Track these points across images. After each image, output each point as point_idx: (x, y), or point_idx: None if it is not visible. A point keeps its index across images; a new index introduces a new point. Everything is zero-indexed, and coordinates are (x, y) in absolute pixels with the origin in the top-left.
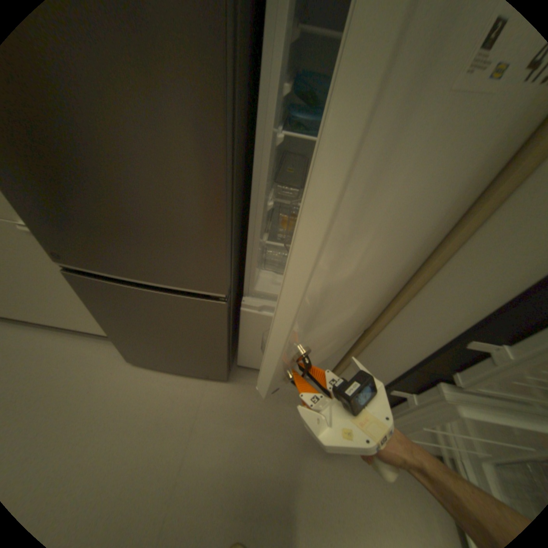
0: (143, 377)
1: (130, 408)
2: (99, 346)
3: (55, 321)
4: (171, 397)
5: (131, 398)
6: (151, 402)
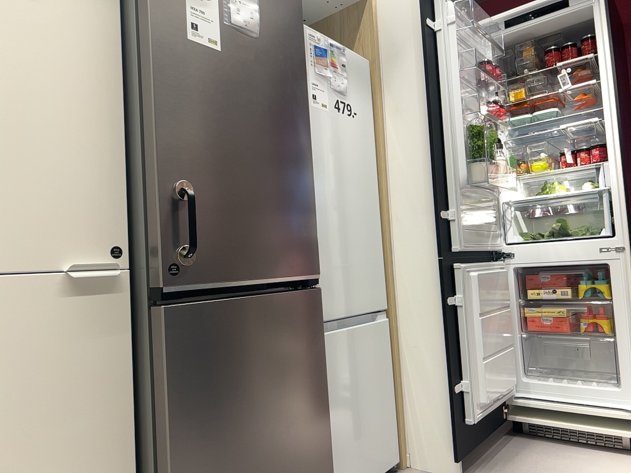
0: None
1: None
2: None
3: None
4: None
5: None
6: None
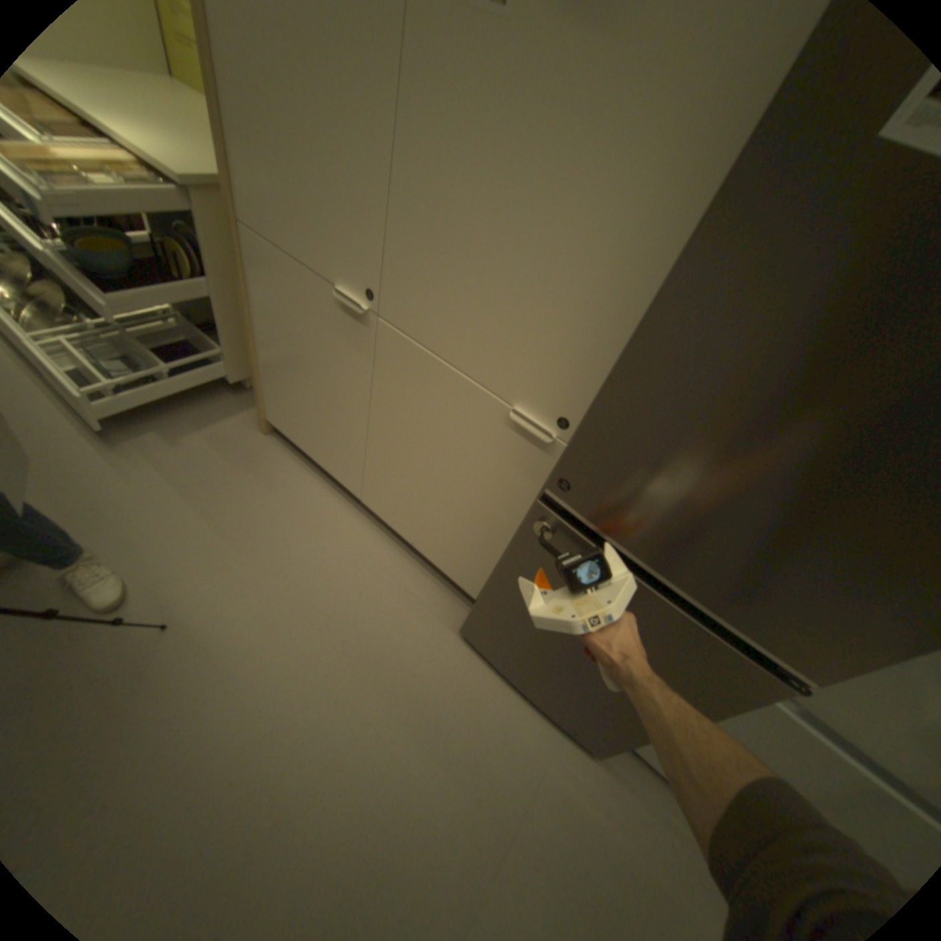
0: (472, 669)
1: (446, 712)
2: (425, 582)
3: (396, 519)
4: (506, 733)
5: (451, 696)
6: (476, 723)
